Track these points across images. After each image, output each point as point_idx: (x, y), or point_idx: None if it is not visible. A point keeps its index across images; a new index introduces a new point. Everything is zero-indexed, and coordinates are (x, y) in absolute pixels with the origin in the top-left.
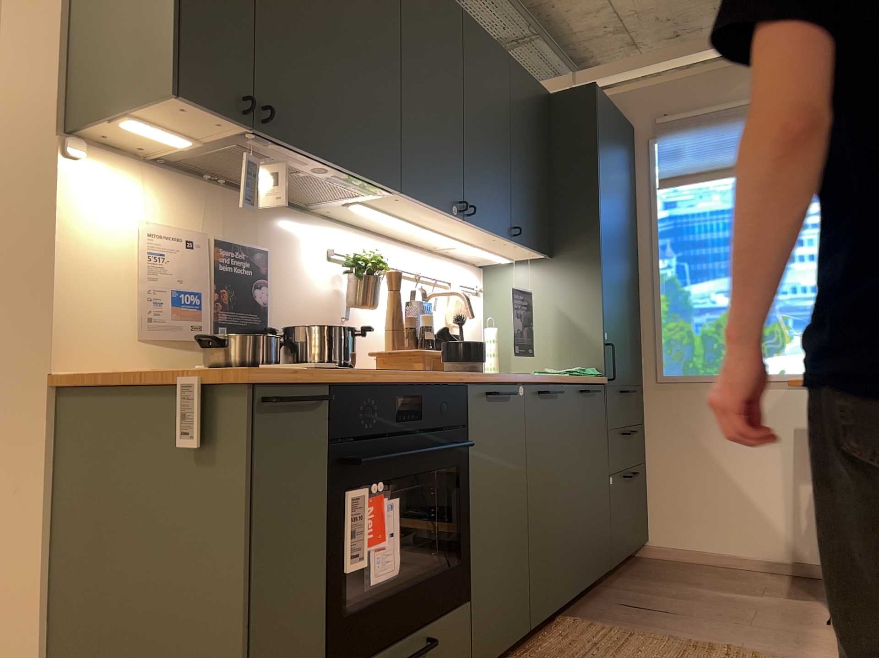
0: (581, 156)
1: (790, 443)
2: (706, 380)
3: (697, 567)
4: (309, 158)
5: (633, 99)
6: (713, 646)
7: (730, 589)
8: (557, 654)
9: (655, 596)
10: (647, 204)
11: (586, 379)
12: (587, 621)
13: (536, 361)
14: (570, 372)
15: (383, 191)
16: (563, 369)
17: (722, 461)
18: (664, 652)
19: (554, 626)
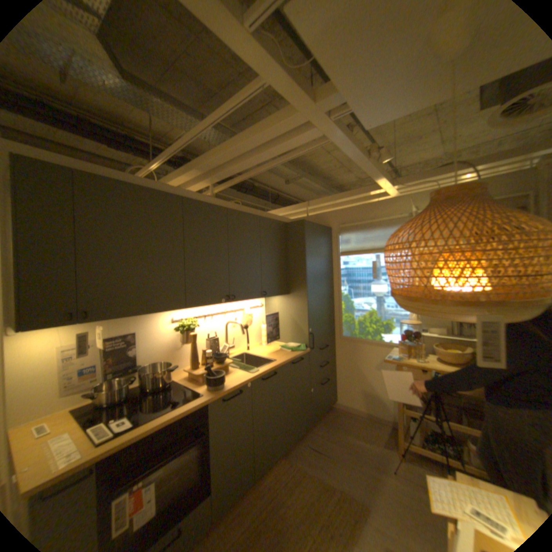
0: (299, 252)
1: (393, 373)
2: (359, 340)
3: (353, 419)
4: (123, 318)
5: (331, 214)
6: (334, 492)
7: (361, 439)
8: (266, 492)
9: (327, 443)
10: (336, 262)
11: (296, 355)
12: (291, 462)
13: (283, 337)
14: (292, 348)
15: (179, 308)
16: (293, 343)
17: (365, 375)
18: (312, 495)
19: (274, 467)
